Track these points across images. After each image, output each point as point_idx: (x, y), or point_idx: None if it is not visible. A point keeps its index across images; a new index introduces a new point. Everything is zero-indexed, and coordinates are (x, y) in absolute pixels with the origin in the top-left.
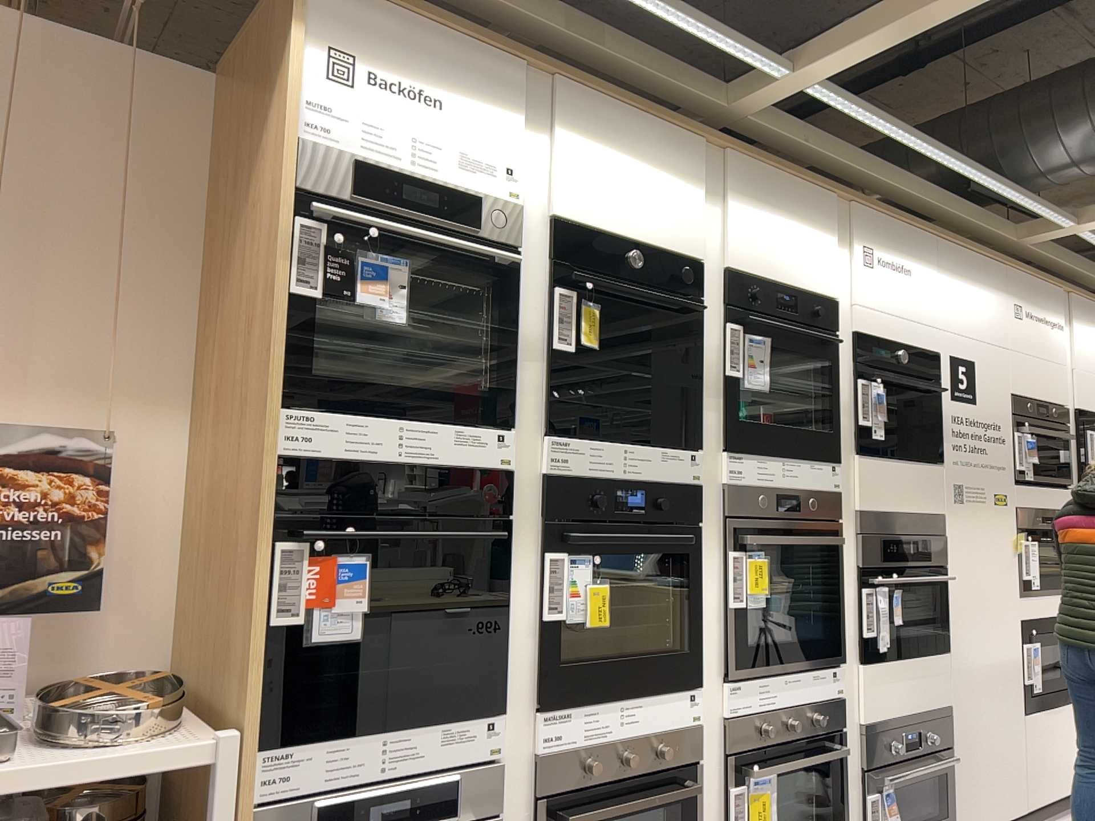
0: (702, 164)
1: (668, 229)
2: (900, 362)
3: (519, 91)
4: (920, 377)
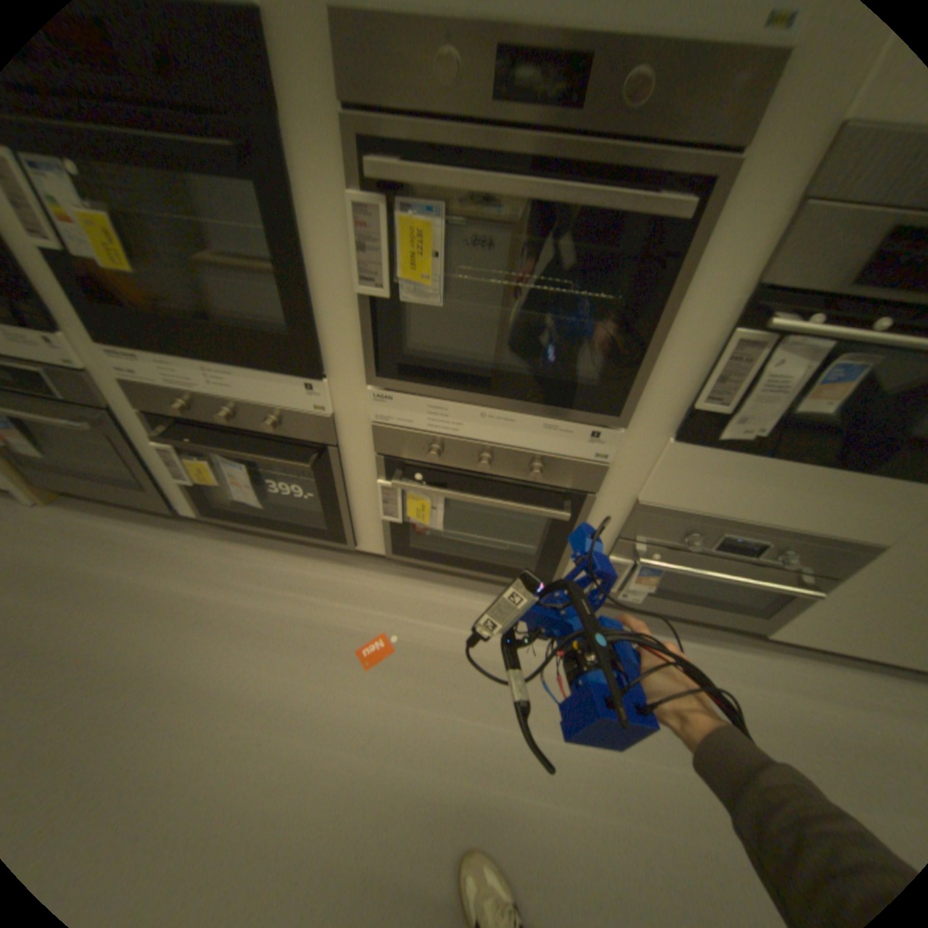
0: None
1: None
2: None
3: None
4: None
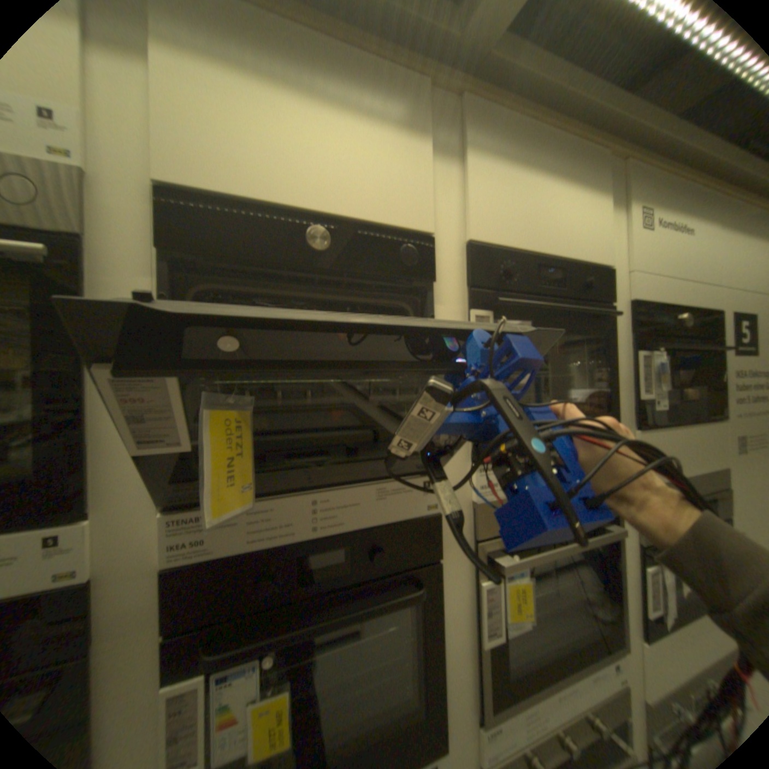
0: (428, 109)
1: (376, 195)
2: (687, 326)
3: None
4: (707, 338)
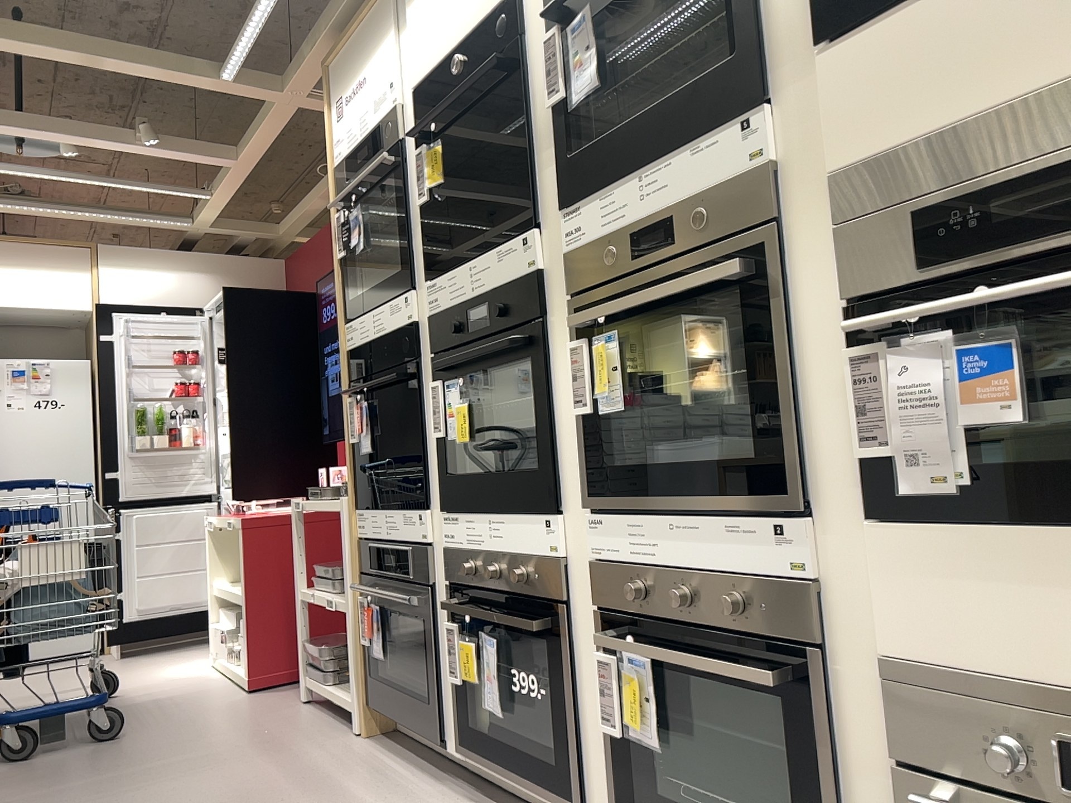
0: None
1: None
2: None
3: (387, 15)
4: None
